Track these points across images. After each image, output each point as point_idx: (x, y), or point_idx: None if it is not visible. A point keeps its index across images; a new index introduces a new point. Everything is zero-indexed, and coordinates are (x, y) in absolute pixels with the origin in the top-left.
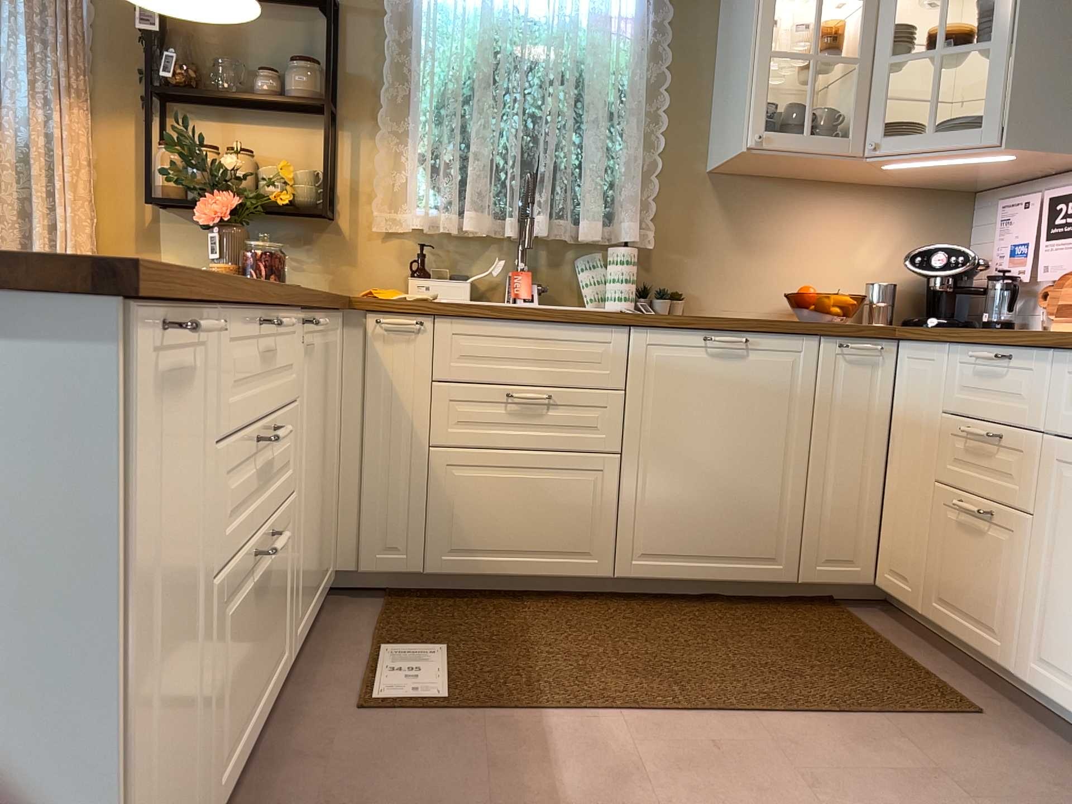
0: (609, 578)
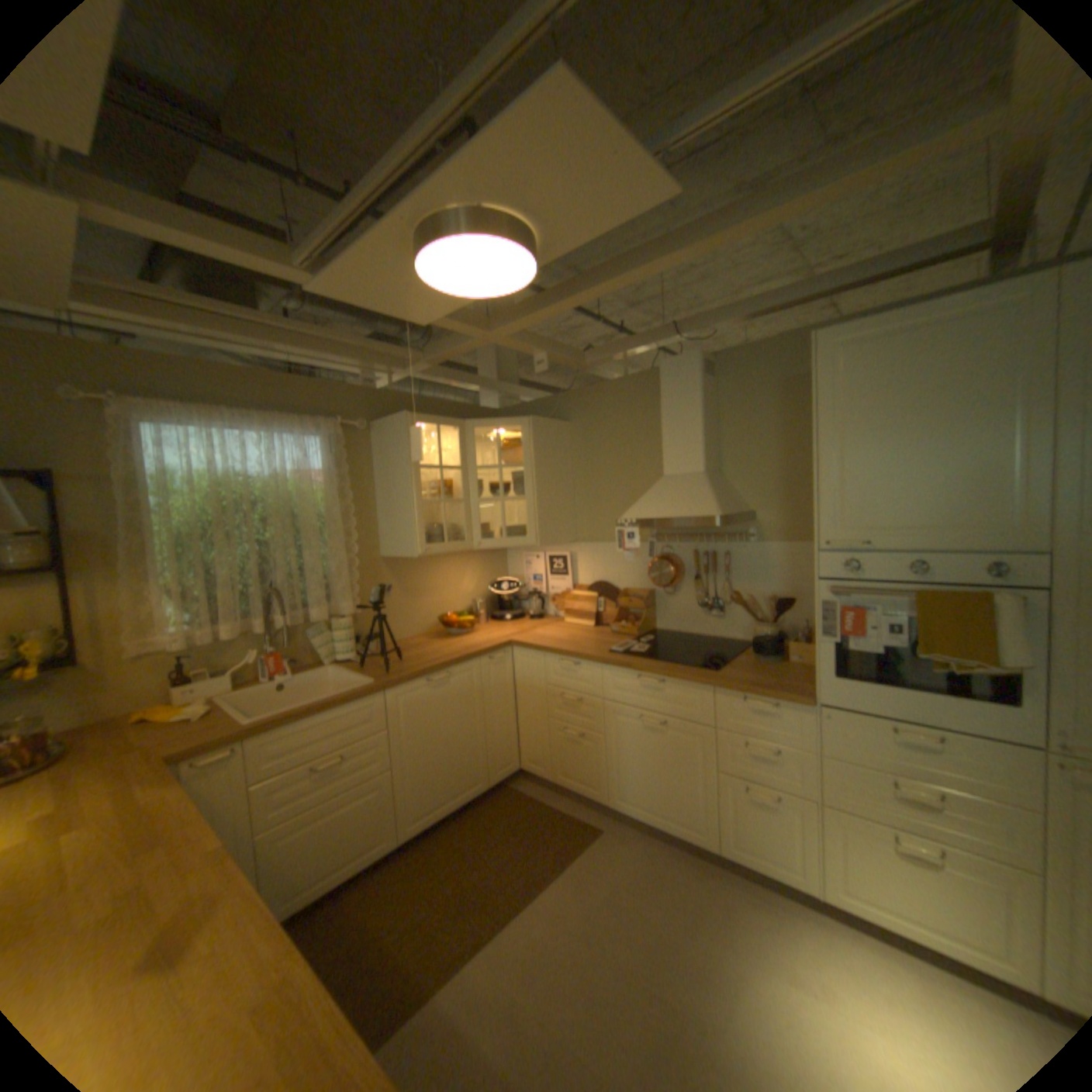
0: (395, 851)
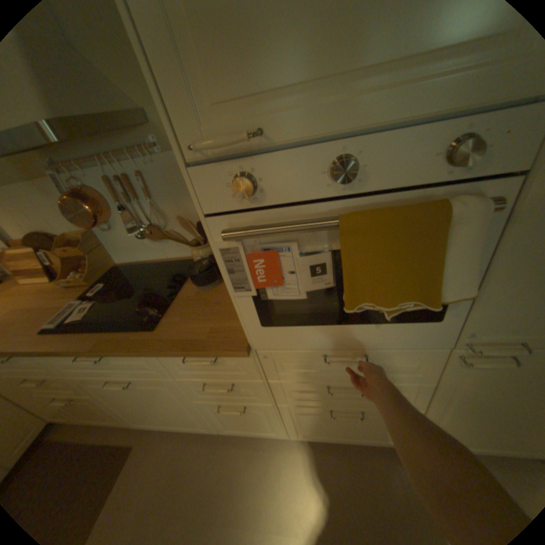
0: None
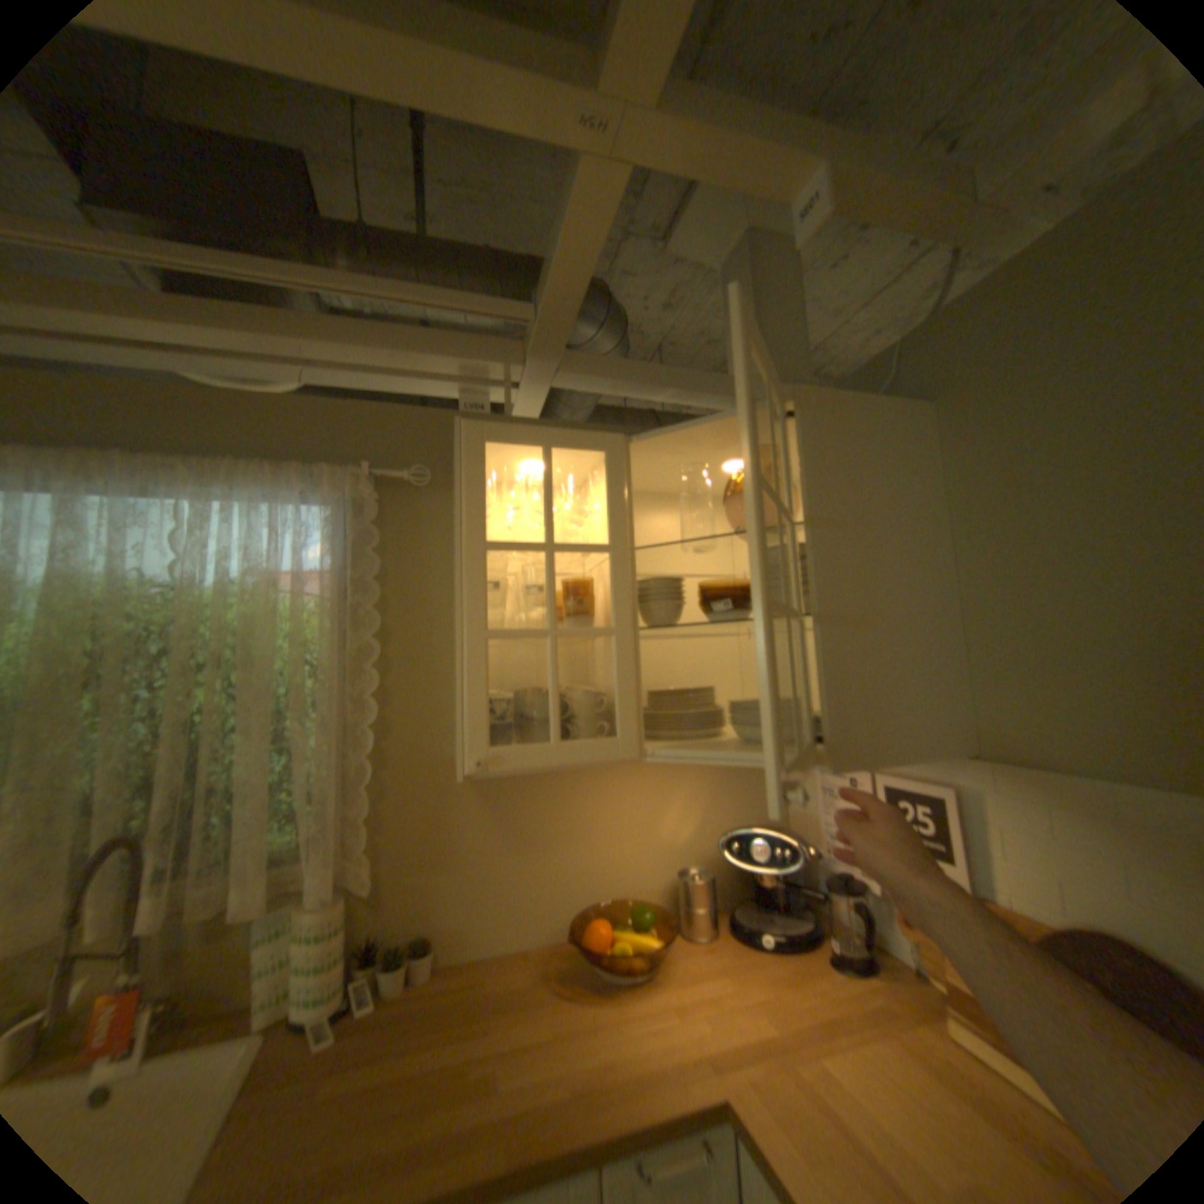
0: None
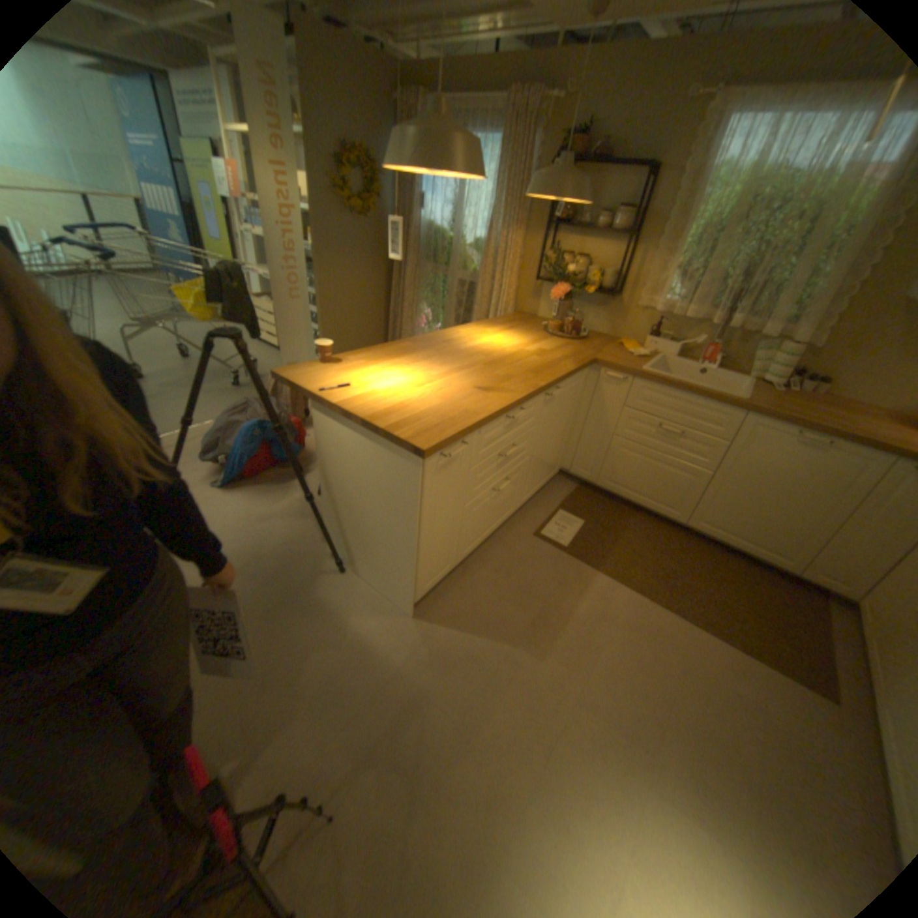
0: (683, 523)
